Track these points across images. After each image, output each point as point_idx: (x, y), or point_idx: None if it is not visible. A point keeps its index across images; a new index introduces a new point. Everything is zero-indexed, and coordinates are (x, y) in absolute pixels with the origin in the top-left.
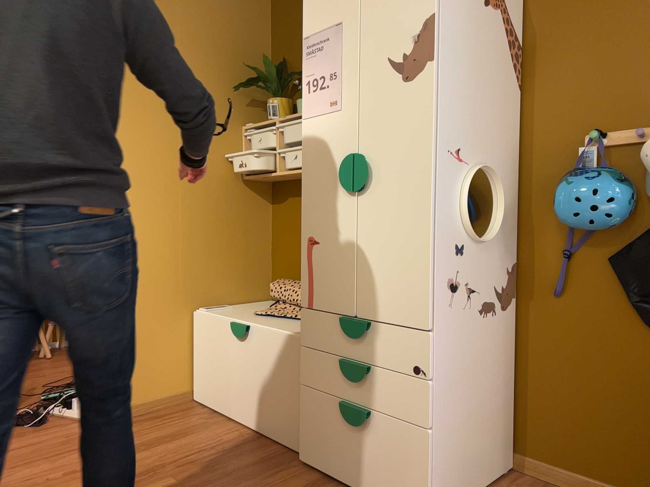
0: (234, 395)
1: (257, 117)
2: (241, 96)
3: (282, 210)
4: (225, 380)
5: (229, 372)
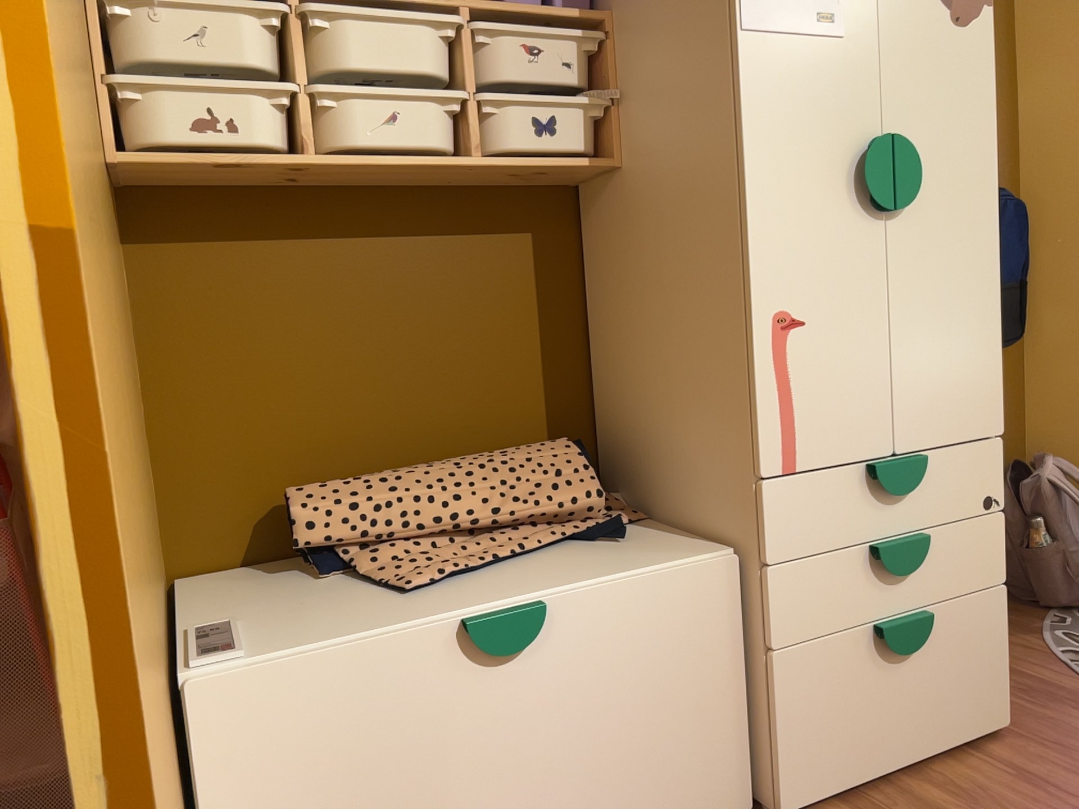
0: None
1: None
2: None
3: (194, 285)
4: None
5: (457, 786)
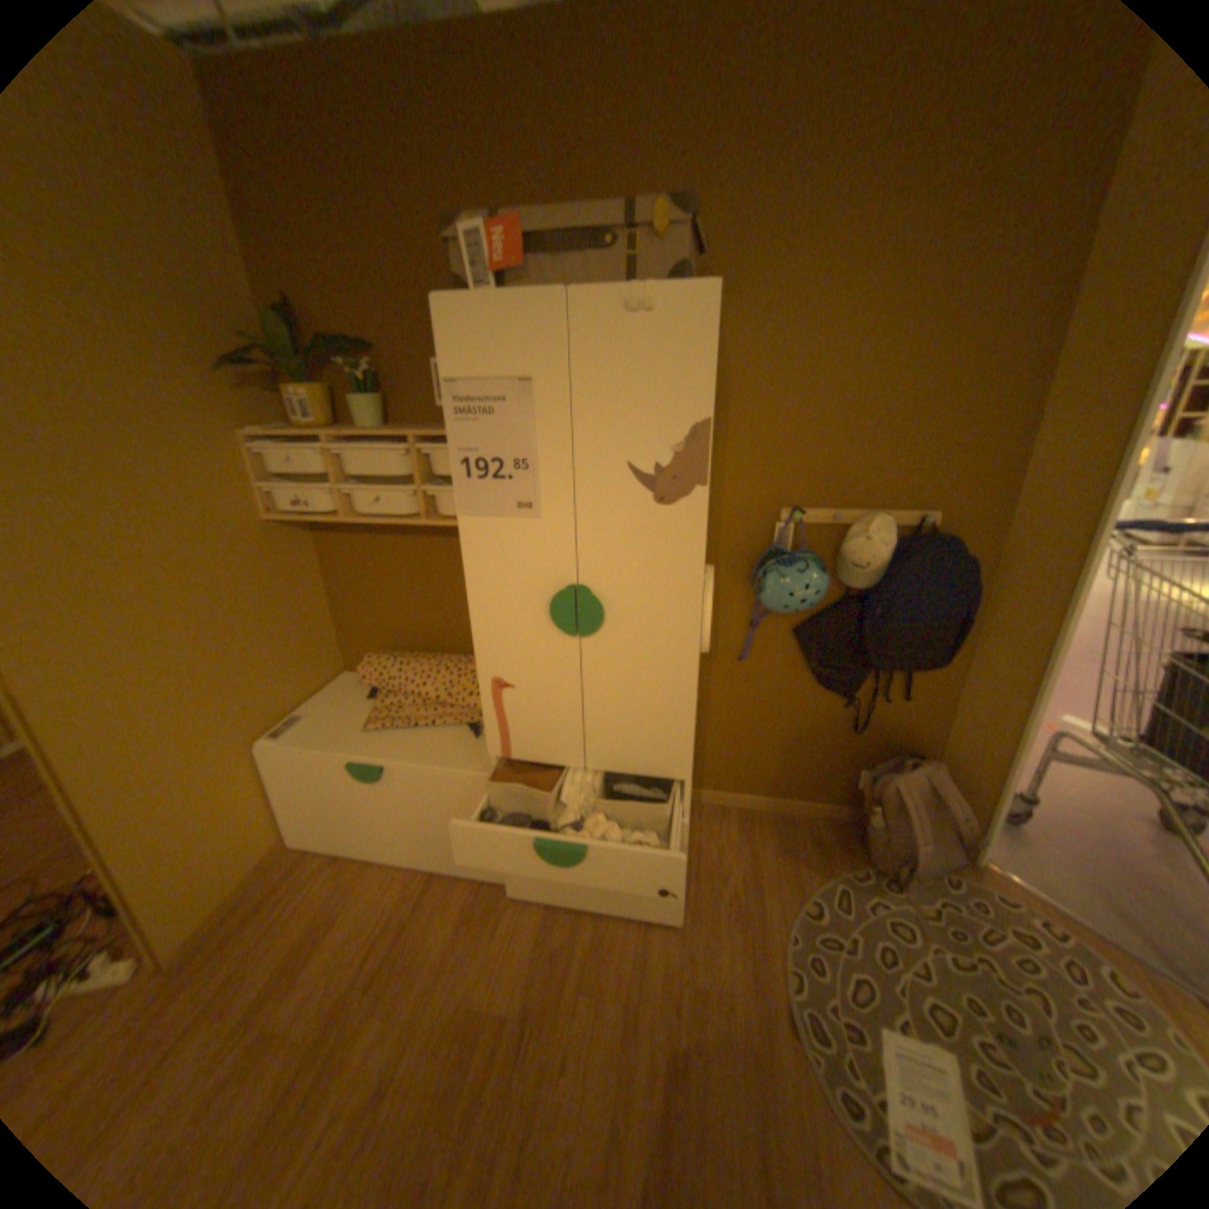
0: (371, 839)
1: (254, 406)
2: (217, 374)
3: (338, 553)
4: (350, 826)
5: (356, 817)
